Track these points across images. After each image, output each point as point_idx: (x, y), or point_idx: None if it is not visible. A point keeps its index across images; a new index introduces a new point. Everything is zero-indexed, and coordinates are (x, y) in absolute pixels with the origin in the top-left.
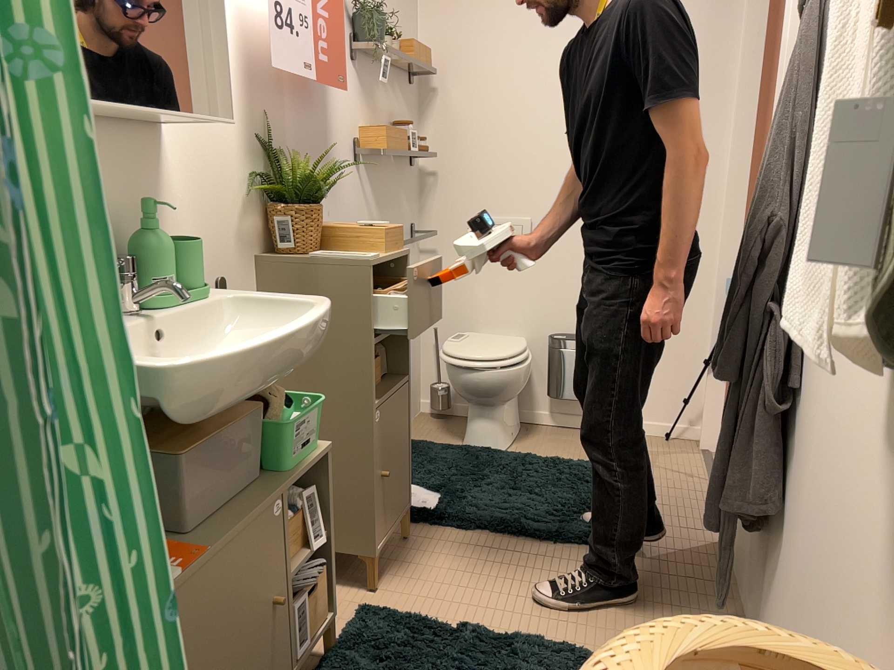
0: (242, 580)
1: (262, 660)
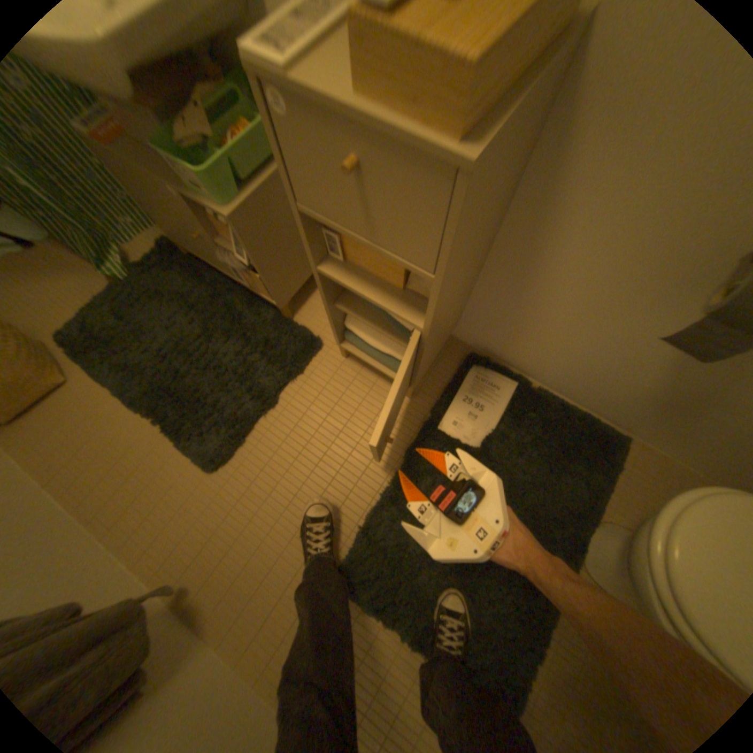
0: (154, 194)
1: (200, 247)
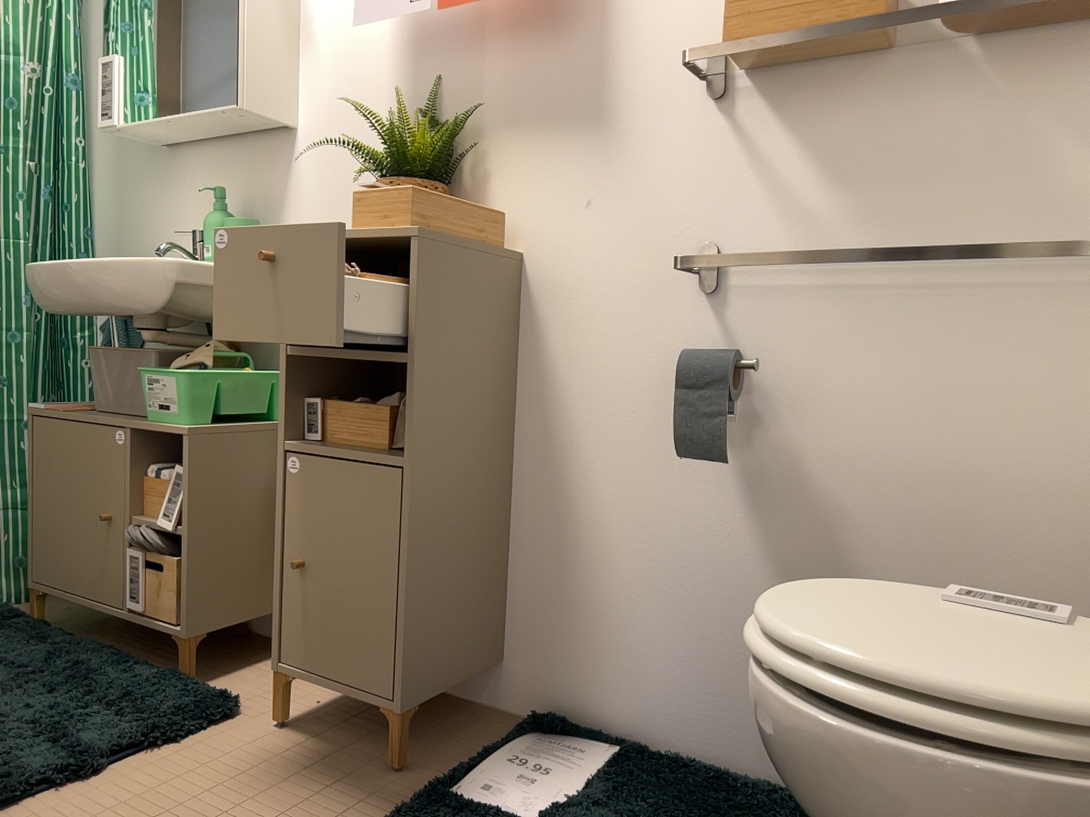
0: (79, 463)
1: (89, 552)
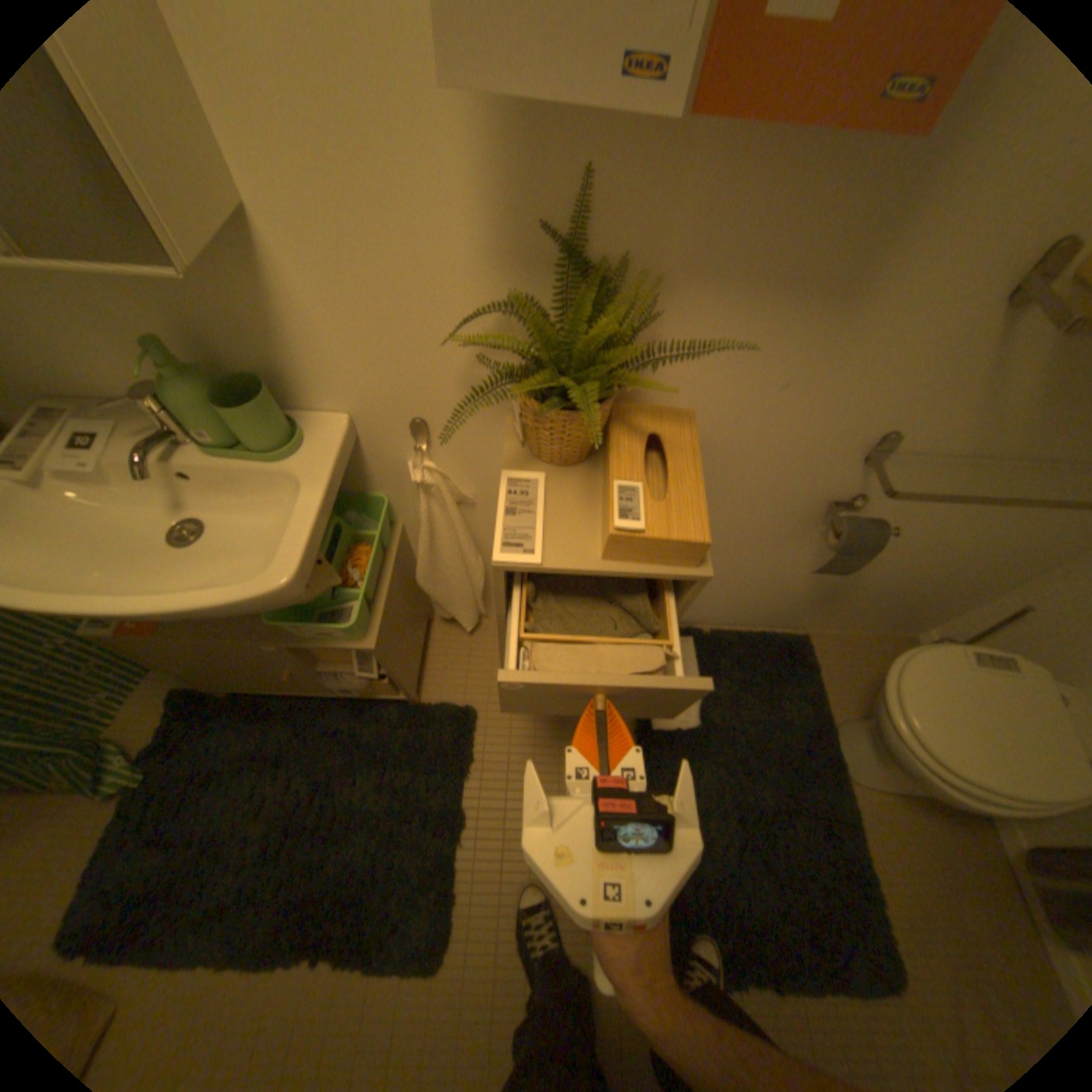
0: (214, 657)
1: (273, 683)
